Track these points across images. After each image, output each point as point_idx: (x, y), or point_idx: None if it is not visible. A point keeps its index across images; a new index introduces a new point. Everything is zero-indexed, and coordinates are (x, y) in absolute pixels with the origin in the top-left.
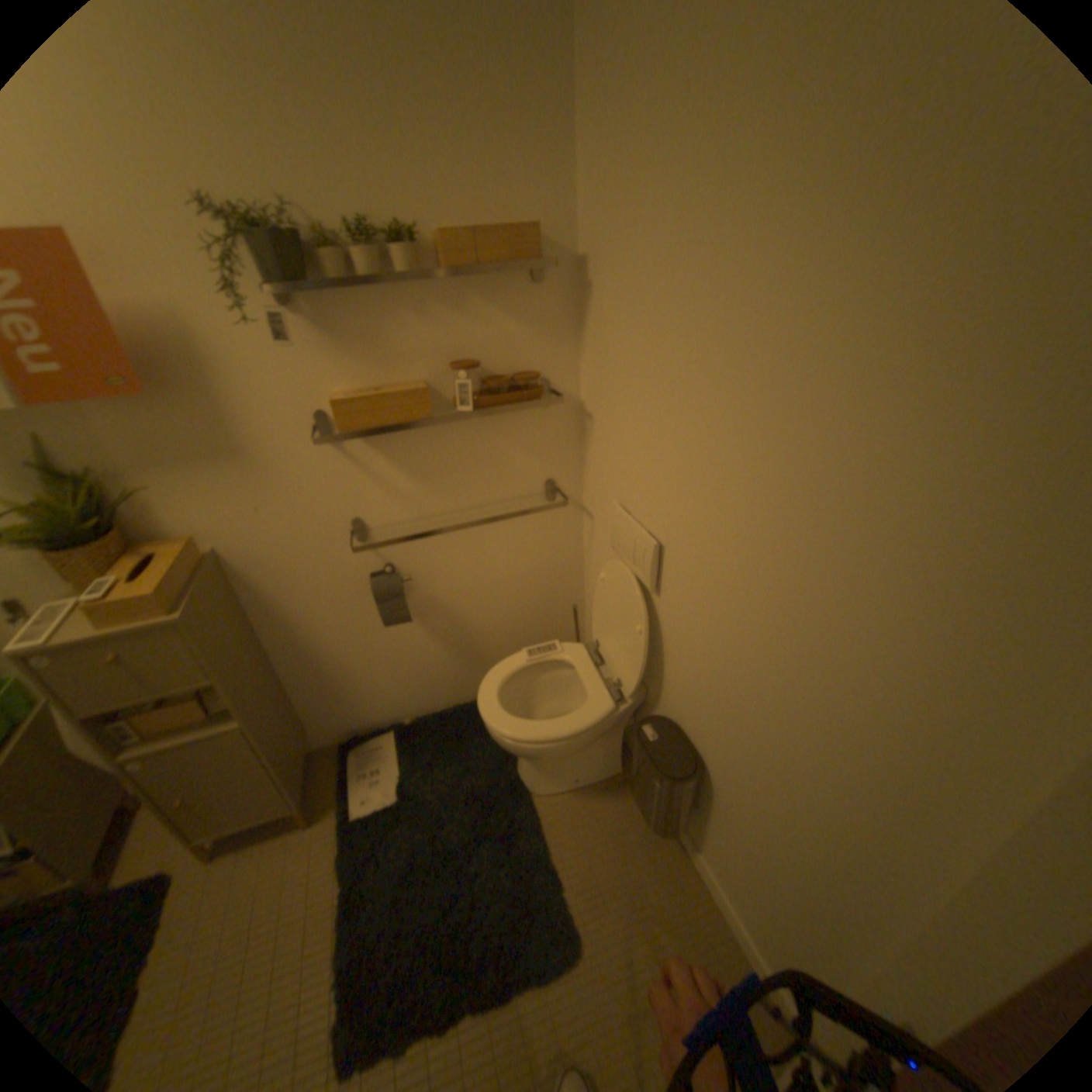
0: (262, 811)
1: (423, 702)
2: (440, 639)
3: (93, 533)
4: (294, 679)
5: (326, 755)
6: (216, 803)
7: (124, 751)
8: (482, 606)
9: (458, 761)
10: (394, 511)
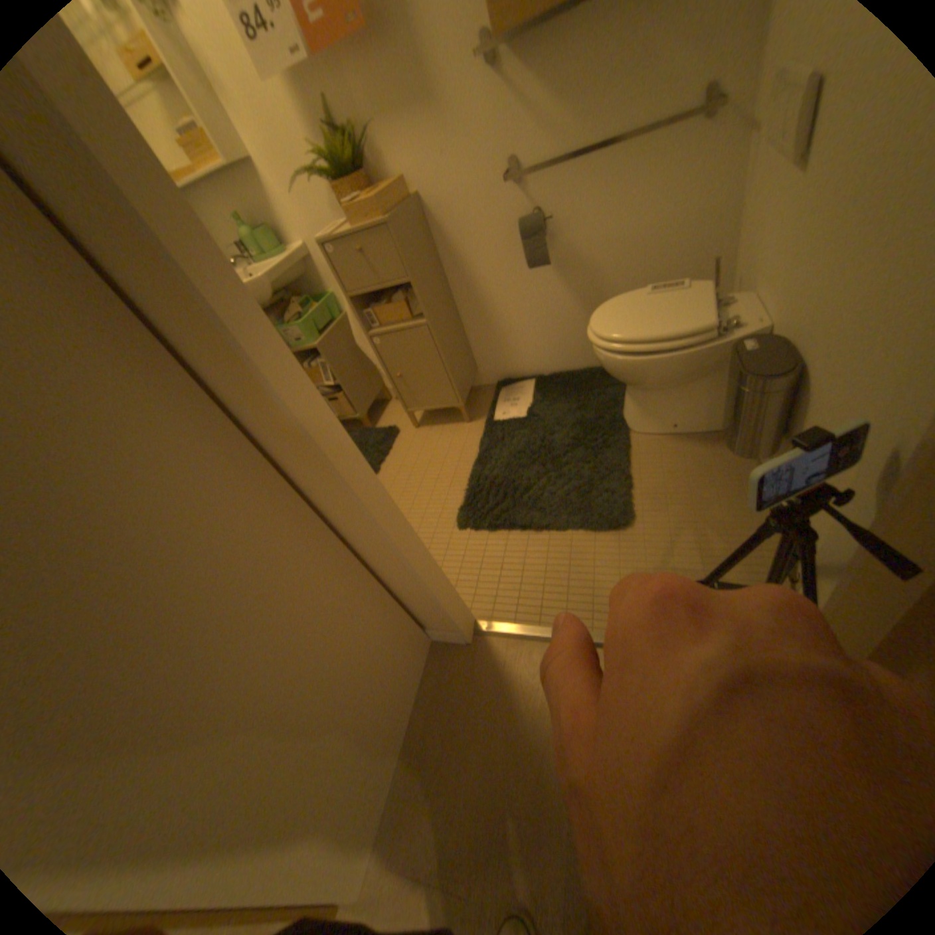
0: (443, 393)
1: (561, 356)
2: (579, 292)
3: (352, 162)
4: (470, 315)
5: (490, 386)
6: (418, 378)
7: (373, 326)
8: (621, 257)
9: (577, 398)
10: (544, 139)
